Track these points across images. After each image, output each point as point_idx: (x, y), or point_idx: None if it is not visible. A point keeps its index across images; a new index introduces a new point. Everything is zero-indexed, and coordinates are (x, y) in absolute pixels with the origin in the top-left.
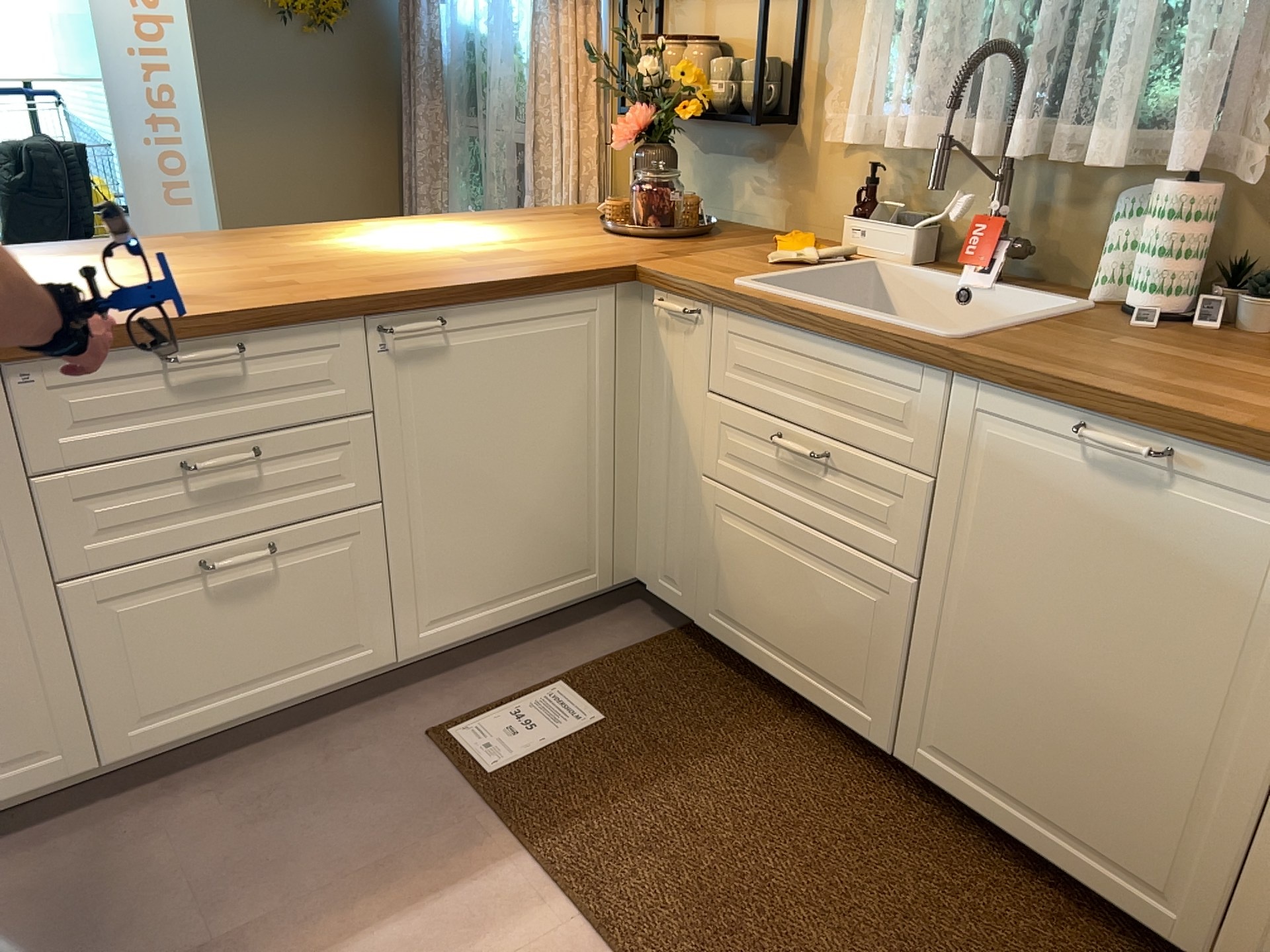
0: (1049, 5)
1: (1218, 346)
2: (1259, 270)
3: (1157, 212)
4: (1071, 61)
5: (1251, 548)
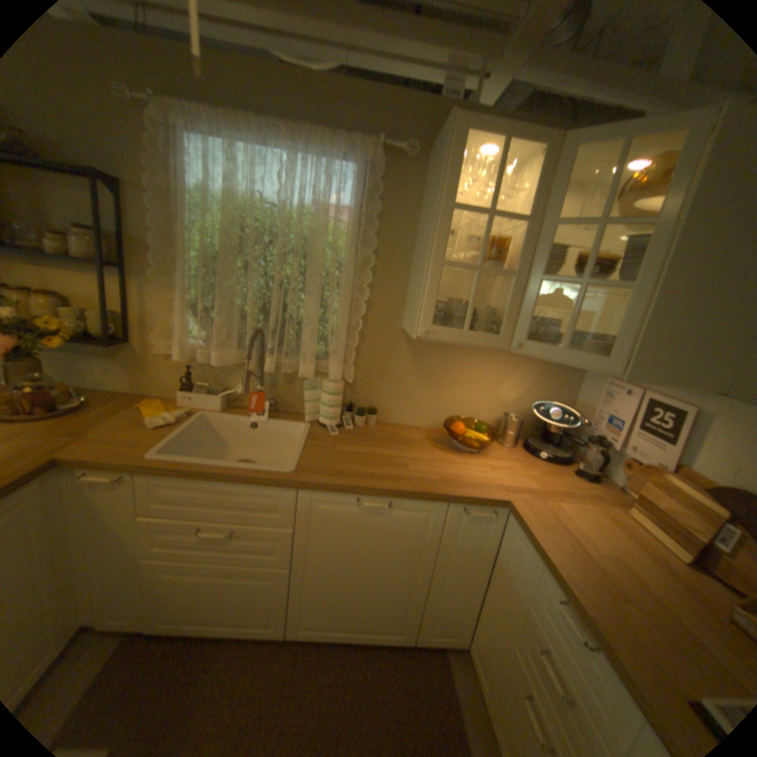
0: (275, 314)
1: (362, 438)
2: (355, 403)
3: (329, 392)
4: (286, 335)
5: (418, 525)
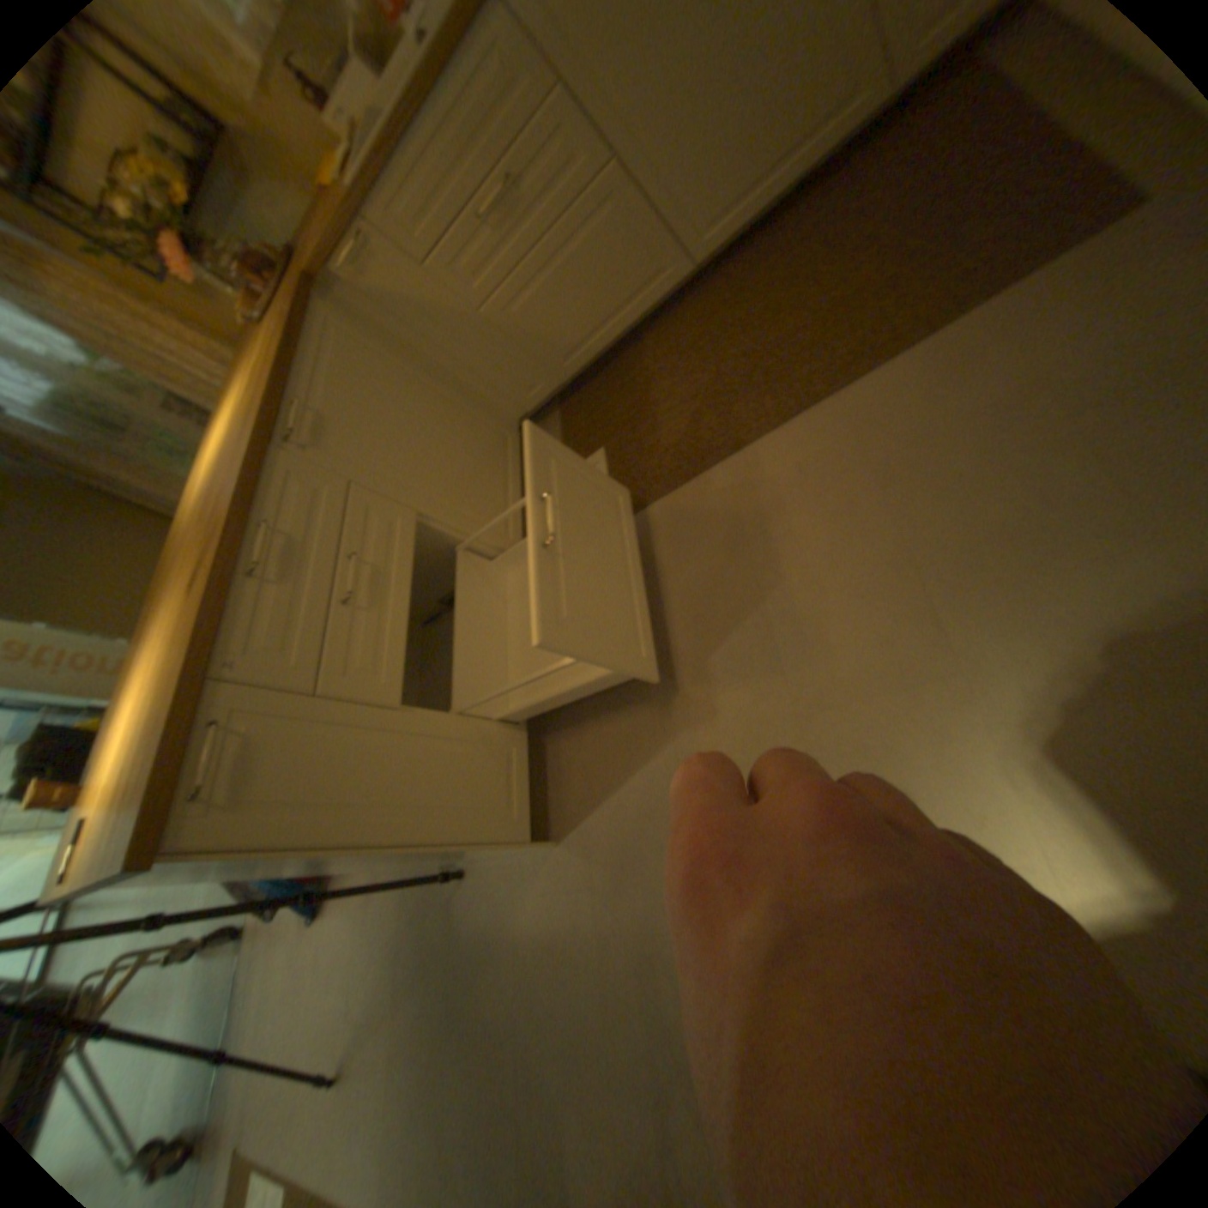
0: None
1: None
2: None
3: None
4: None
5: None
